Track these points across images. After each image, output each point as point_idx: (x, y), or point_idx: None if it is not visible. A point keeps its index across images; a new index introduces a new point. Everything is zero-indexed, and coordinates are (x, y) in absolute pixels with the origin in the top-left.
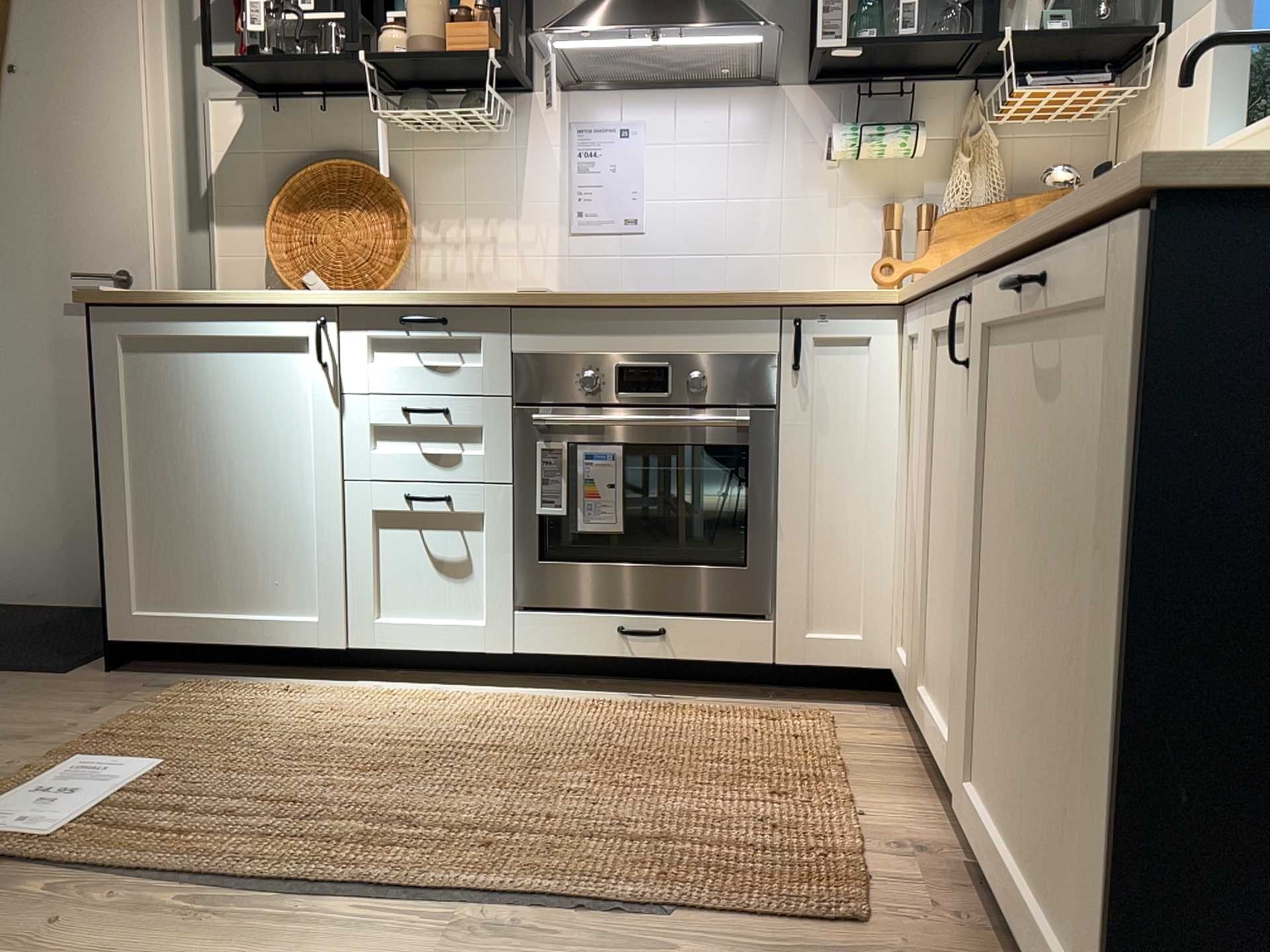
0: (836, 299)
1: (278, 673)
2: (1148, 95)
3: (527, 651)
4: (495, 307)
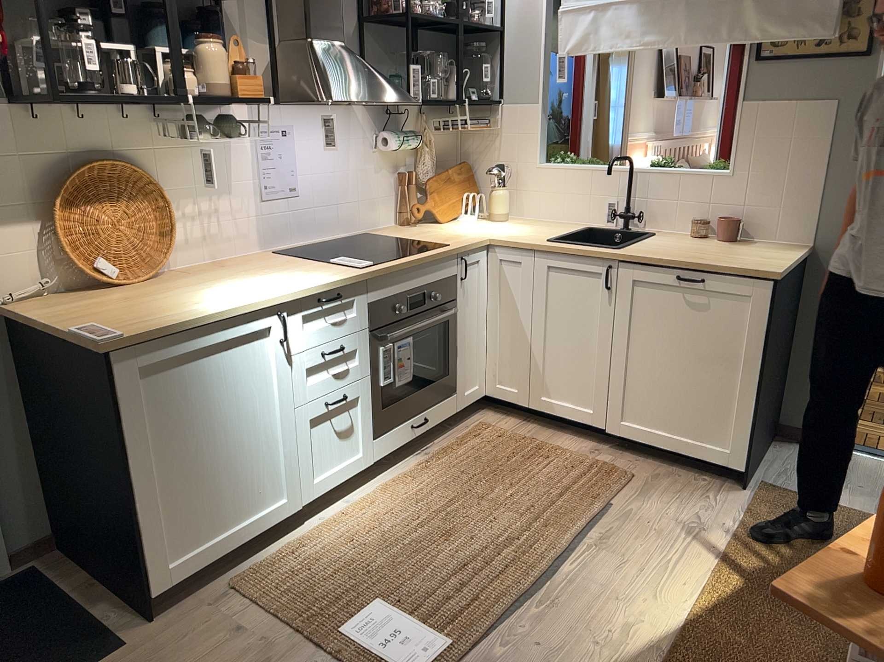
0: (474, 245)
1: (250, 548)
2: (499, 128)
3: (379, 458)
4: (361, 281)
